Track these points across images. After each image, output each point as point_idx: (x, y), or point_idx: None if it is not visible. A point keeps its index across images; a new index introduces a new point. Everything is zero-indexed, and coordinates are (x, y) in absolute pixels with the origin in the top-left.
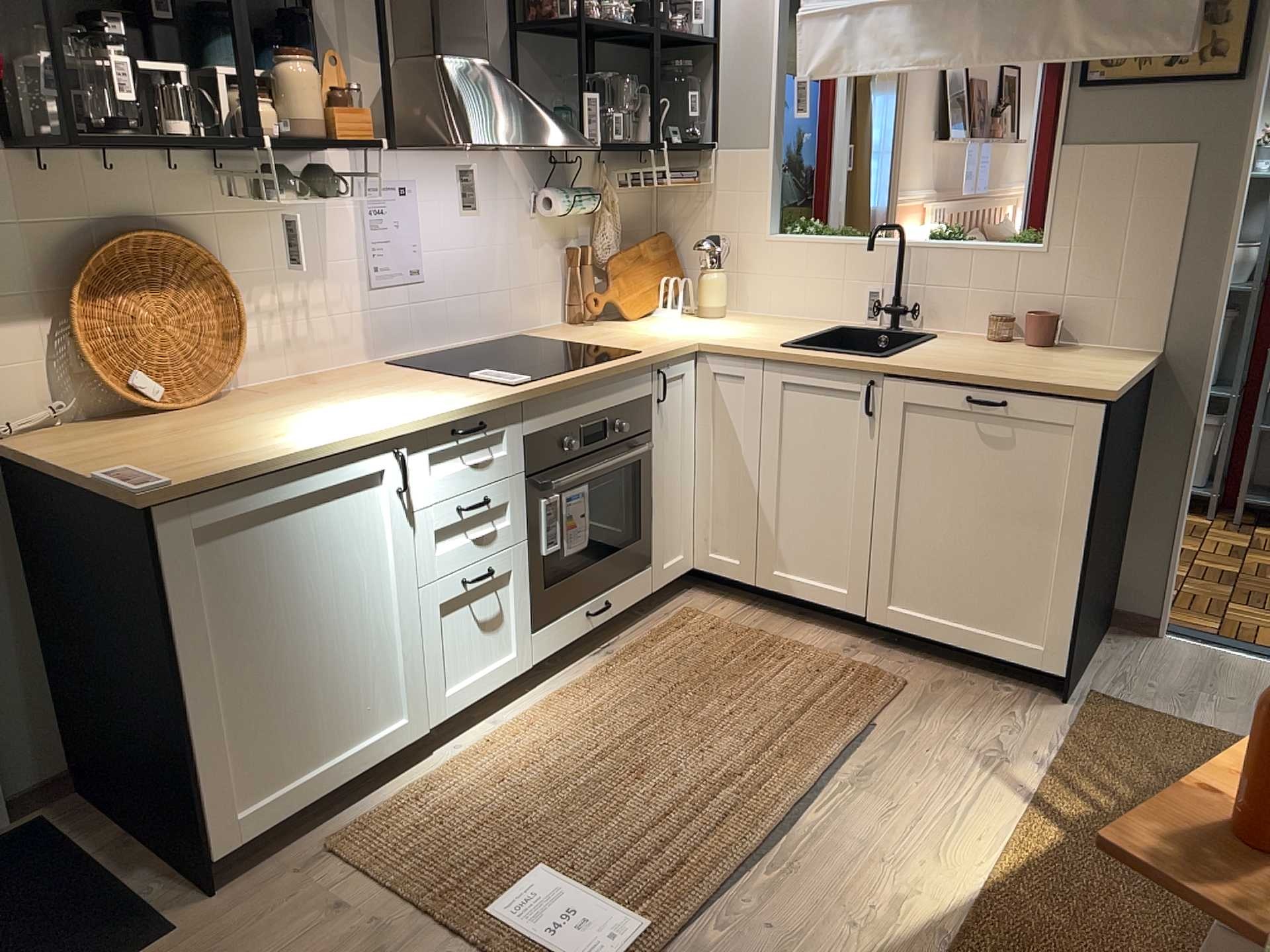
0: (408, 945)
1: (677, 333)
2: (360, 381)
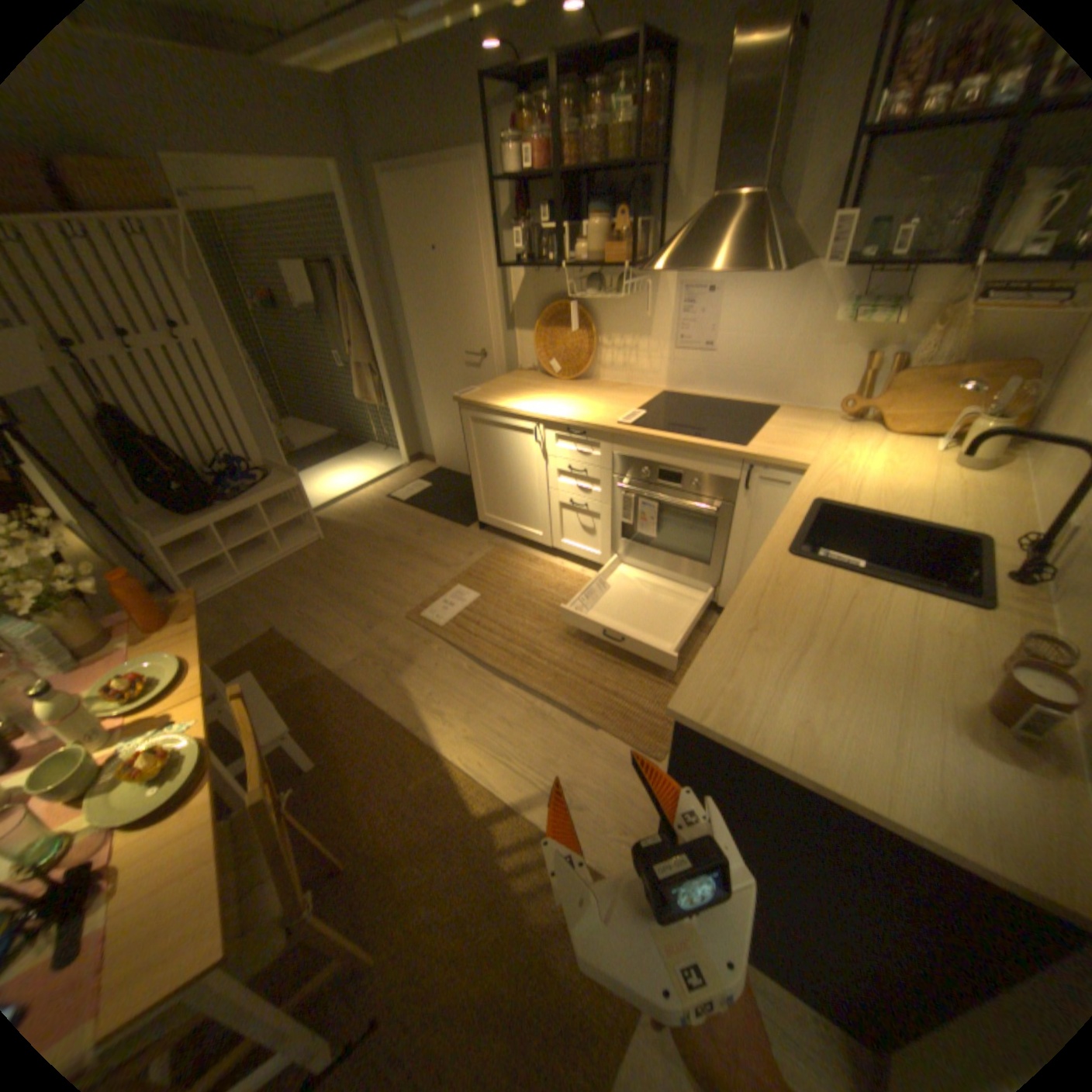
0: (450, 571)
1: (847, 455)
2: (621, 394)
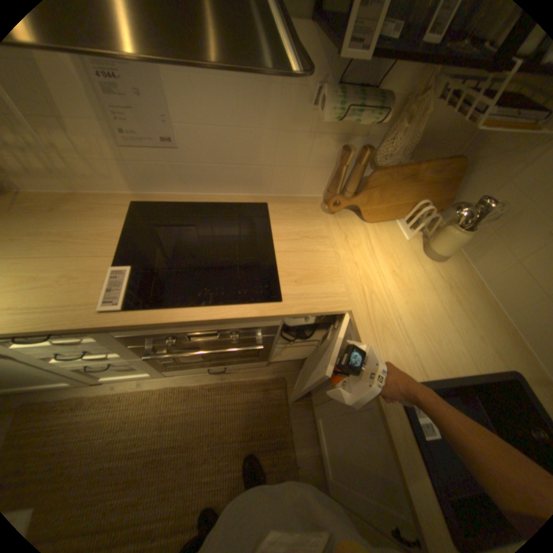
0: None
1: (363, 274)
2: (73, 222)
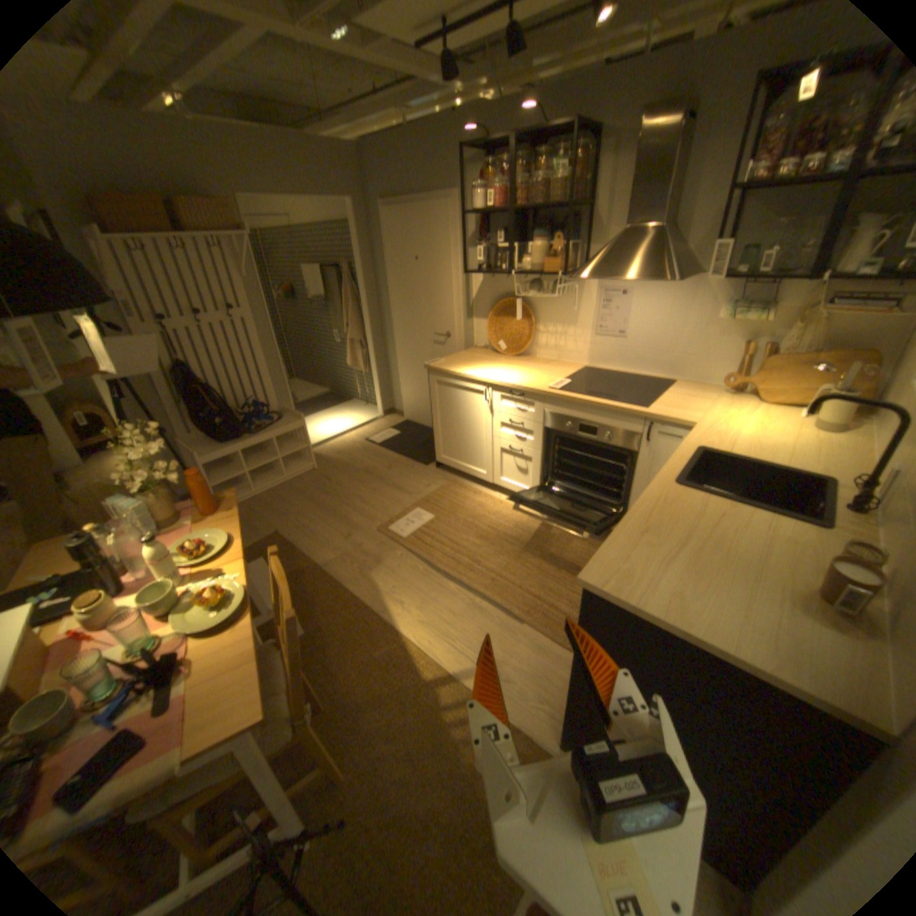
0: (412, 498)
1: (727, 417)
2: (552, 368)
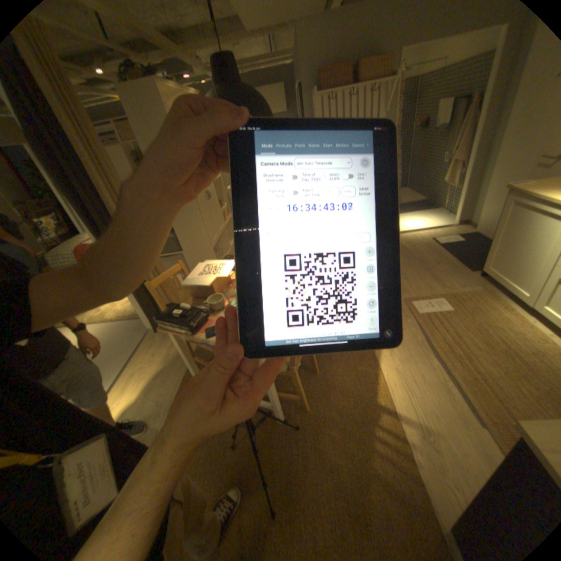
0: (443, 290)
1: None
2: None
